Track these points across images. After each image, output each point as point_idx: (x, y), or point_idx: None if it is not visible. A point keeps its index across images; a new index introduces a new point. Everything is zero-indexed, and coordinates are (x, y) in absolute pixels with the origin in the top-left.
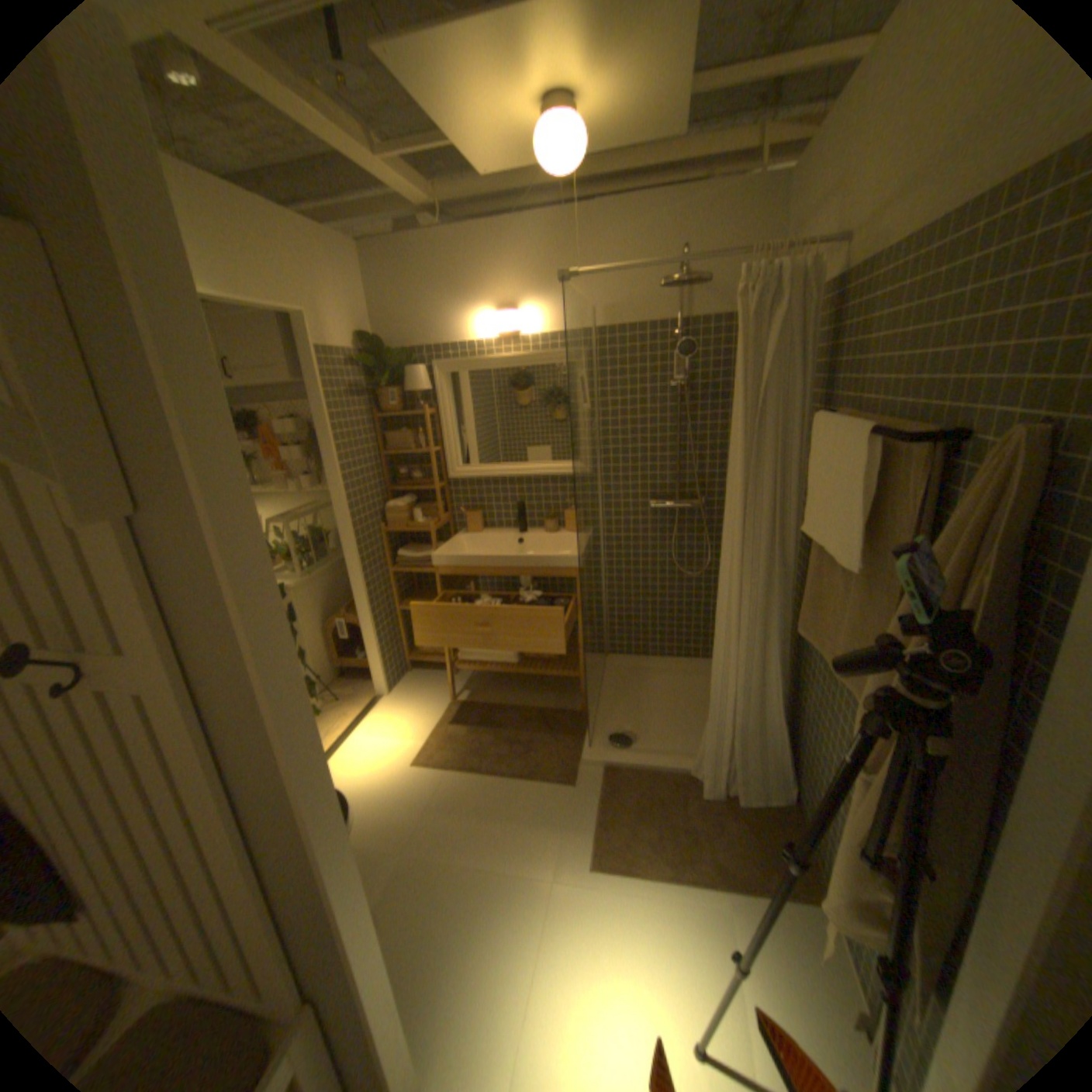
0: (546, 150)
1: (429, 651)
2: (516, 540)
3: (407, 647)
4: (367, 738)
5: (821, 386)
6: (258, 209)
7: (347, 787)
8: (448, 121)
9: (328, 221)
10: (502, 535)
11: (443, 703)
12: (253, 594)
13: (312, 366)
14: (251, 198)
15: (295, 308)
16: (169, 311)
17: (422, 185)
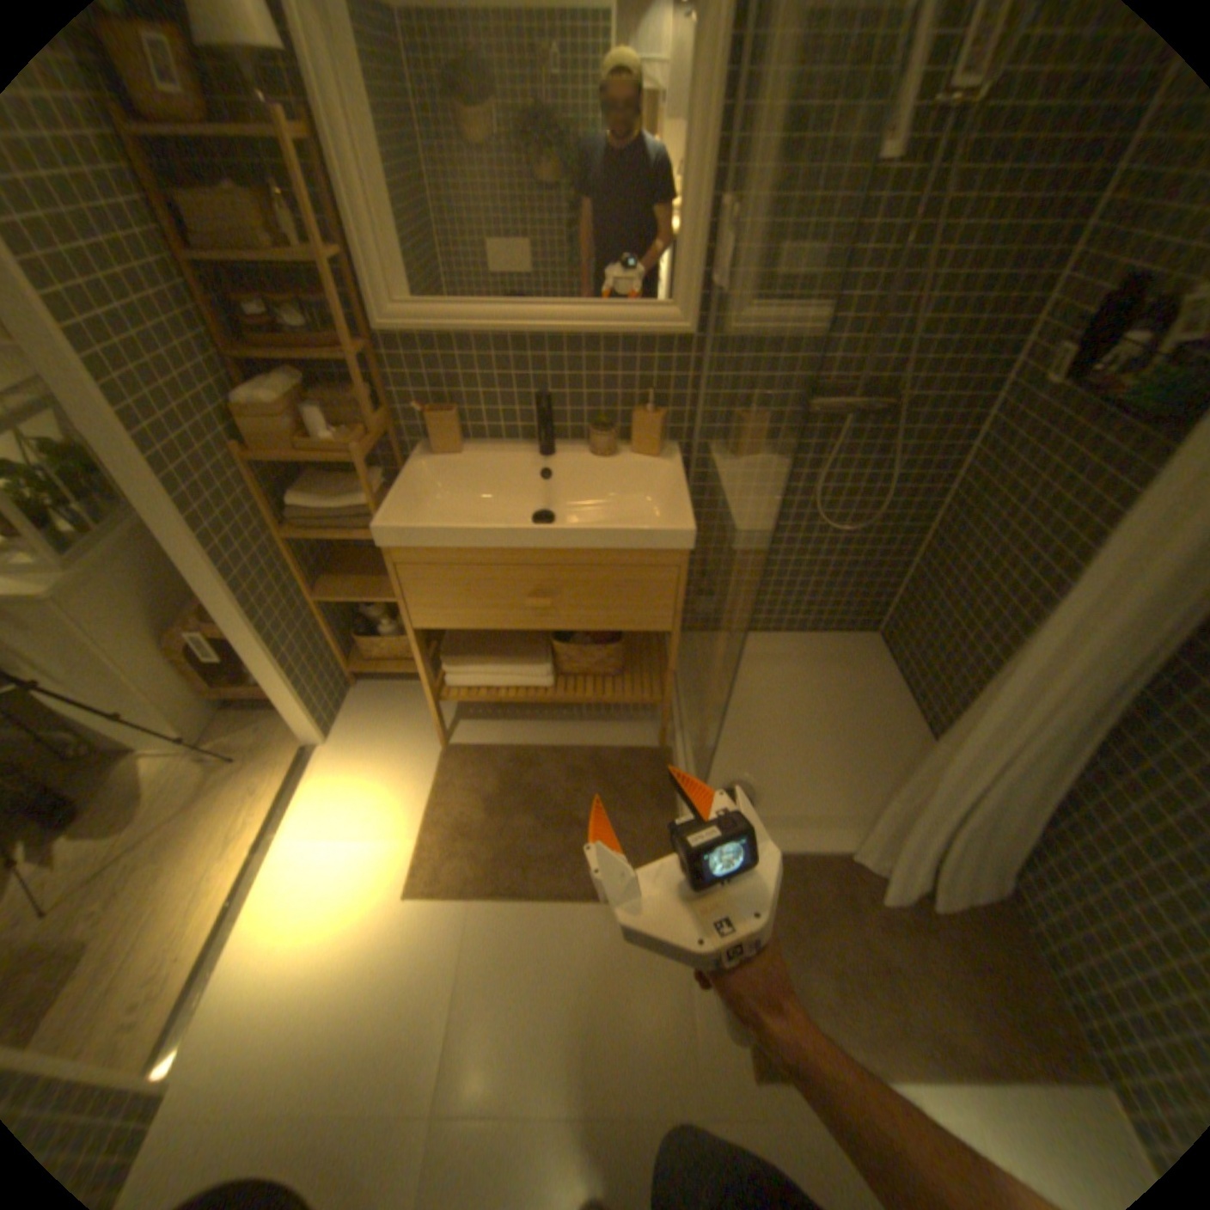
0: None
1: (386, 659)
2: (538, 470)
3: (343, 651)
4: (309, 845)
5: None
6: None
7: (293, 966)
8: None
9: None
10: (508, 460)
11: (431, 752)
12: None
13: None
14: None
15: None
16: None
17: None
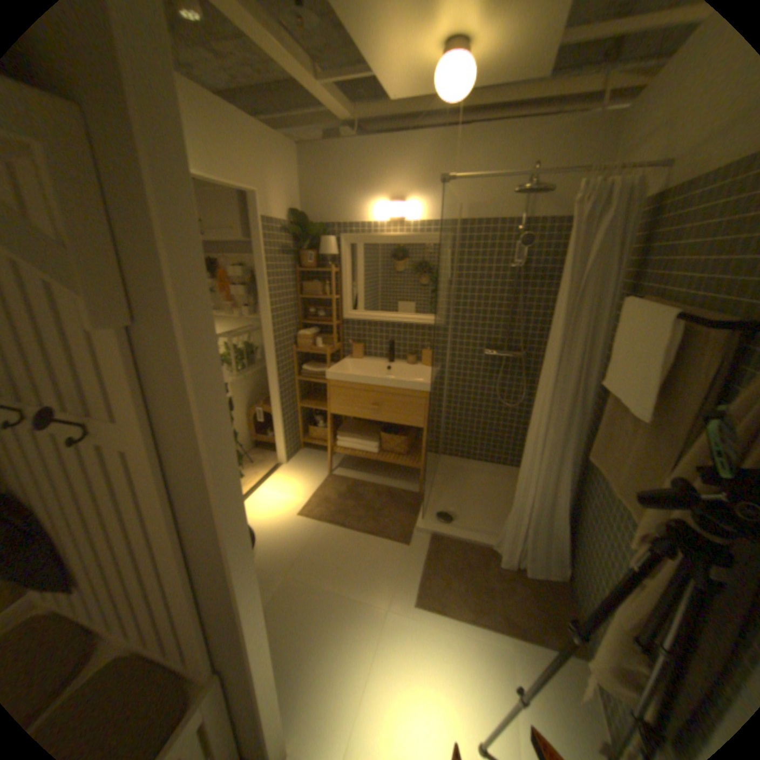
0: (443, 82)
1: (316, 437)
2: (385, 367)
3: (301, 432)
4: (269, 492)
5: (631, 277)
6: (231, 115)
7: (252, 523)
8: (373, 56)
9: (277, 128)
10: (375, 363)
11: (322, 474)
12: (206, 391)
13: (256, 230)
14: (226, 106)
15: (249, 188)
16: (166, 178)
17: (346, 105)
